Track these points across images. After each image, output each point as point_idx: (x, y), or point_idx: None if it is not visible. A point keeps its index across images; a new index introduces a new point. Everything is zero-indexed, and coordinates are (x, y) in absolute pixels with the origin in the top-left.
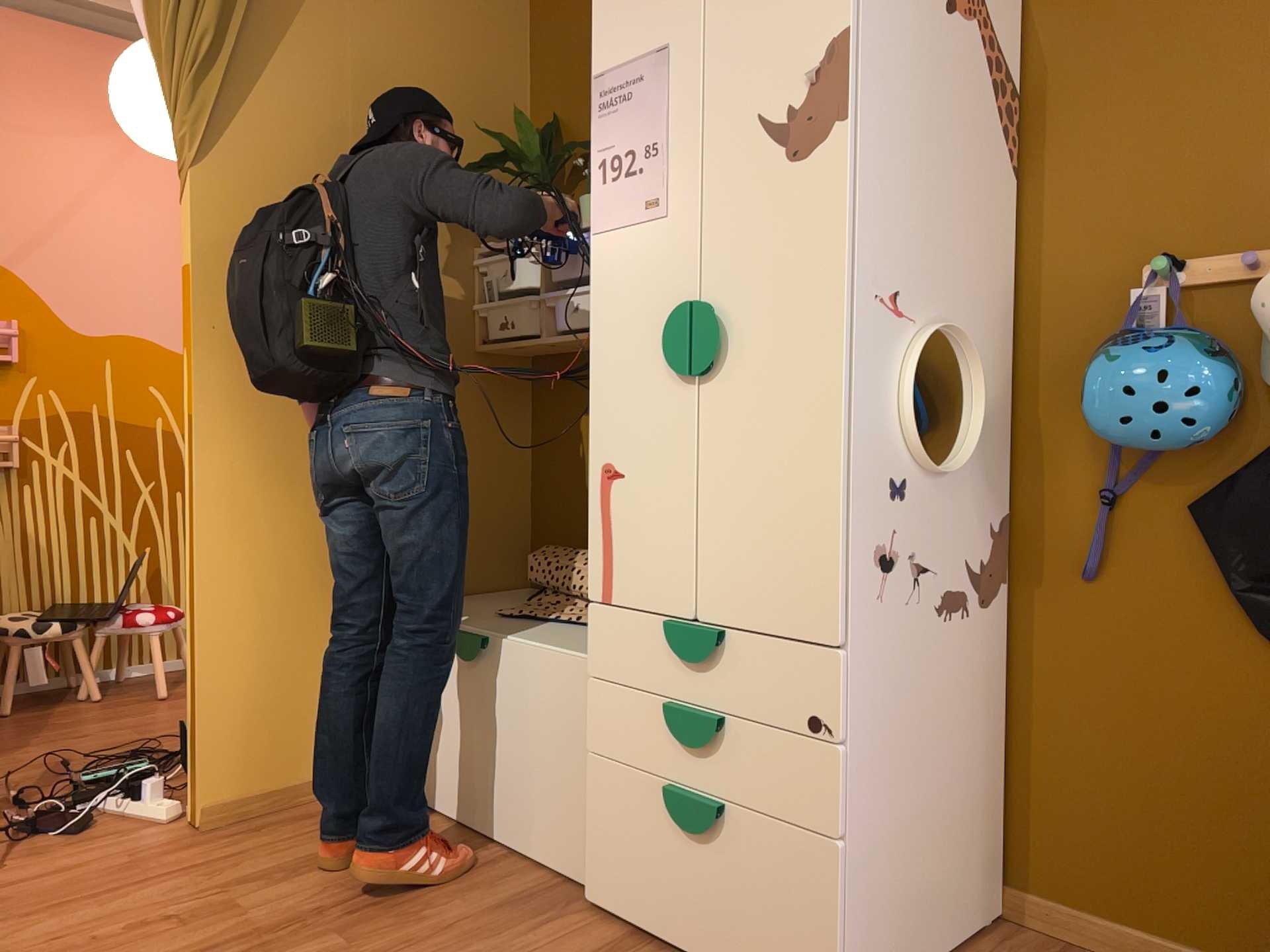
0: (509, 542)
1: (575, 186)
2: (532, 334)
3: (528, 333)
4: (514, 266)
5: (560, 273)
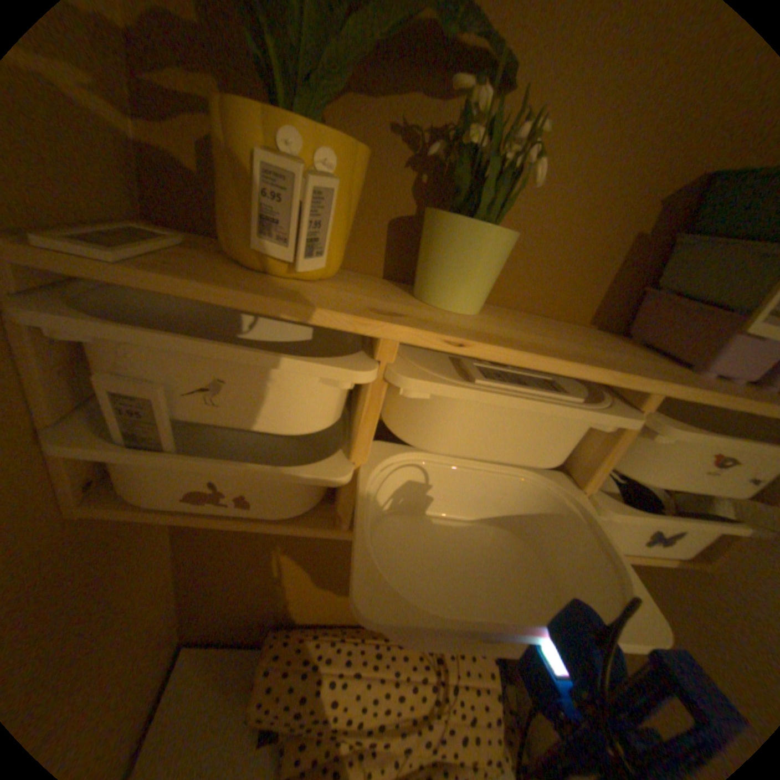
0: (164, 640)
1: (345, 97)
2: (309, 505)
3: (288, 498)
4: (266, 369)
5: (434, 428)
